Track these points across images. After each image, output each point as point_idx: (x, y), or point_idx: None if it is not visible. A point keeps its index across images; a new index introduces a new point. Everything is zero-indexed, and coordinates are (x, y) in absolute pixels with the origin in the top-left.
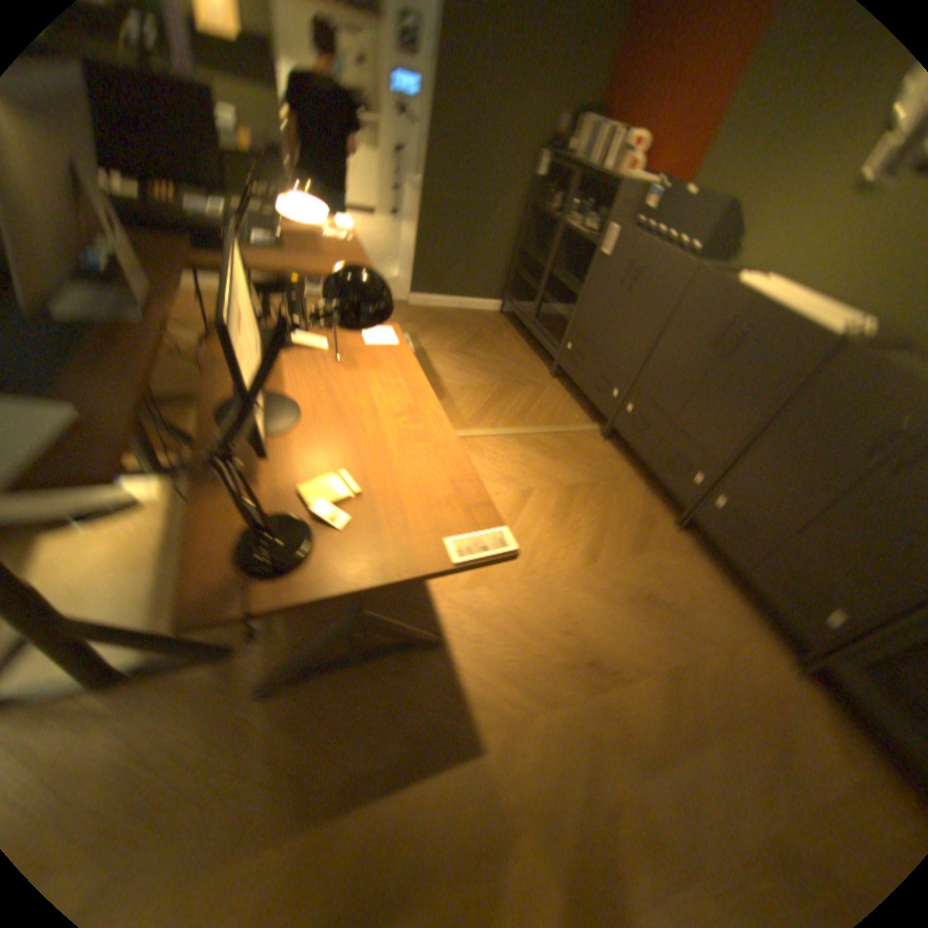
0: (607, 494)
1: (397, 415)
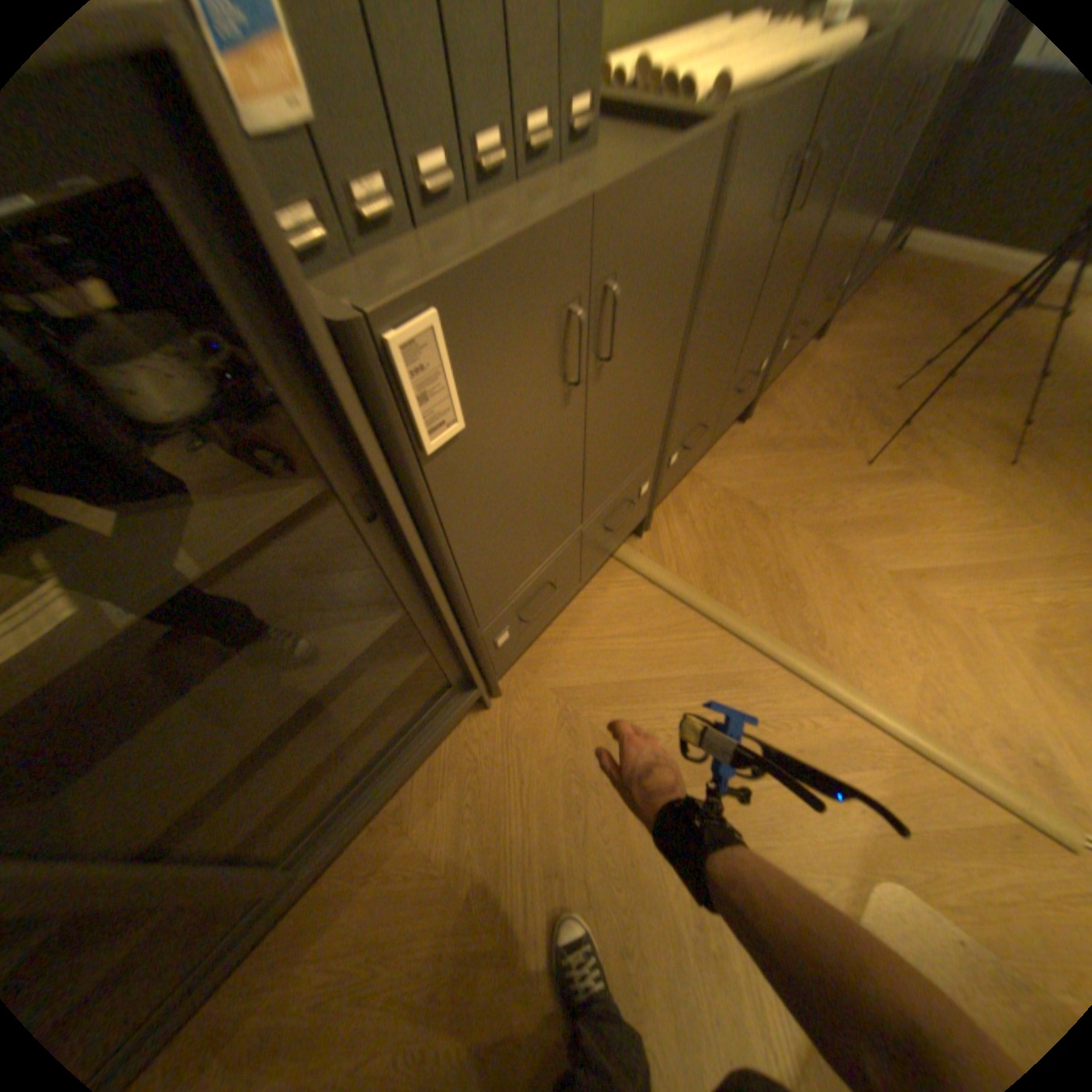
0: (776, 491)
1: None
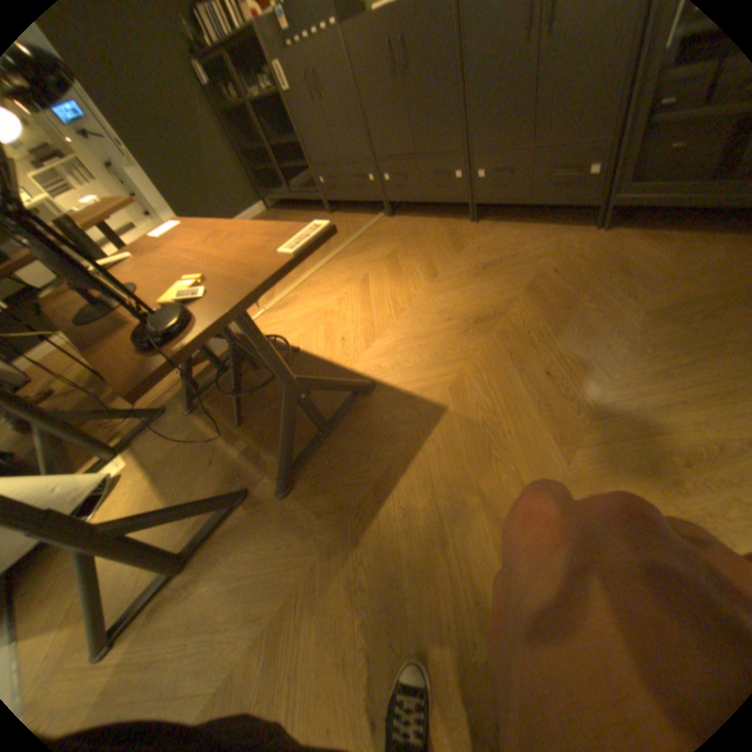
0: (417, 240)
1: (204, 241)
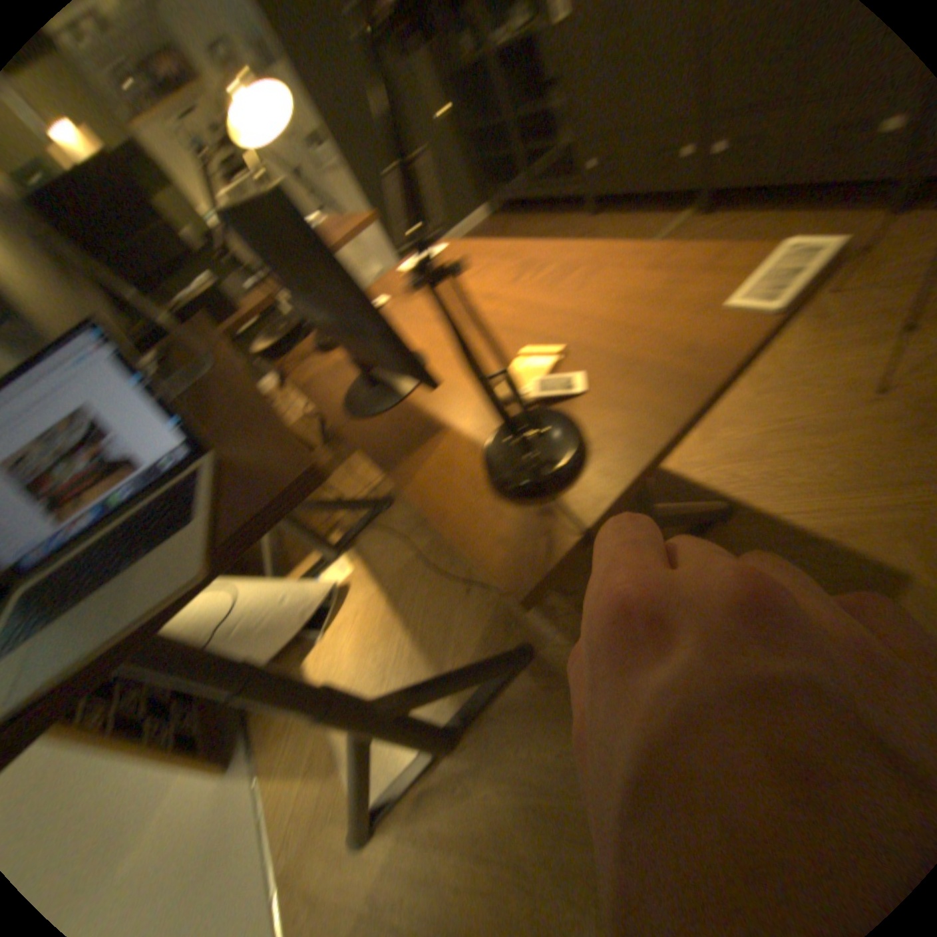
0: None
1: (518, 275)
